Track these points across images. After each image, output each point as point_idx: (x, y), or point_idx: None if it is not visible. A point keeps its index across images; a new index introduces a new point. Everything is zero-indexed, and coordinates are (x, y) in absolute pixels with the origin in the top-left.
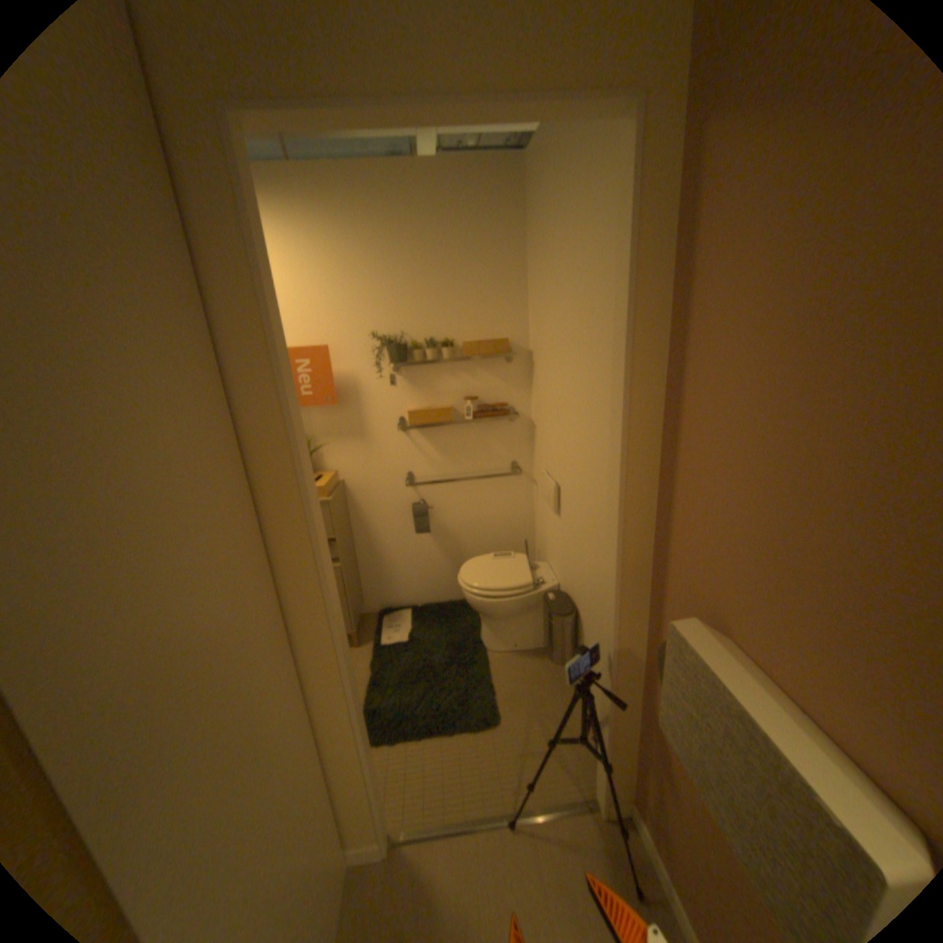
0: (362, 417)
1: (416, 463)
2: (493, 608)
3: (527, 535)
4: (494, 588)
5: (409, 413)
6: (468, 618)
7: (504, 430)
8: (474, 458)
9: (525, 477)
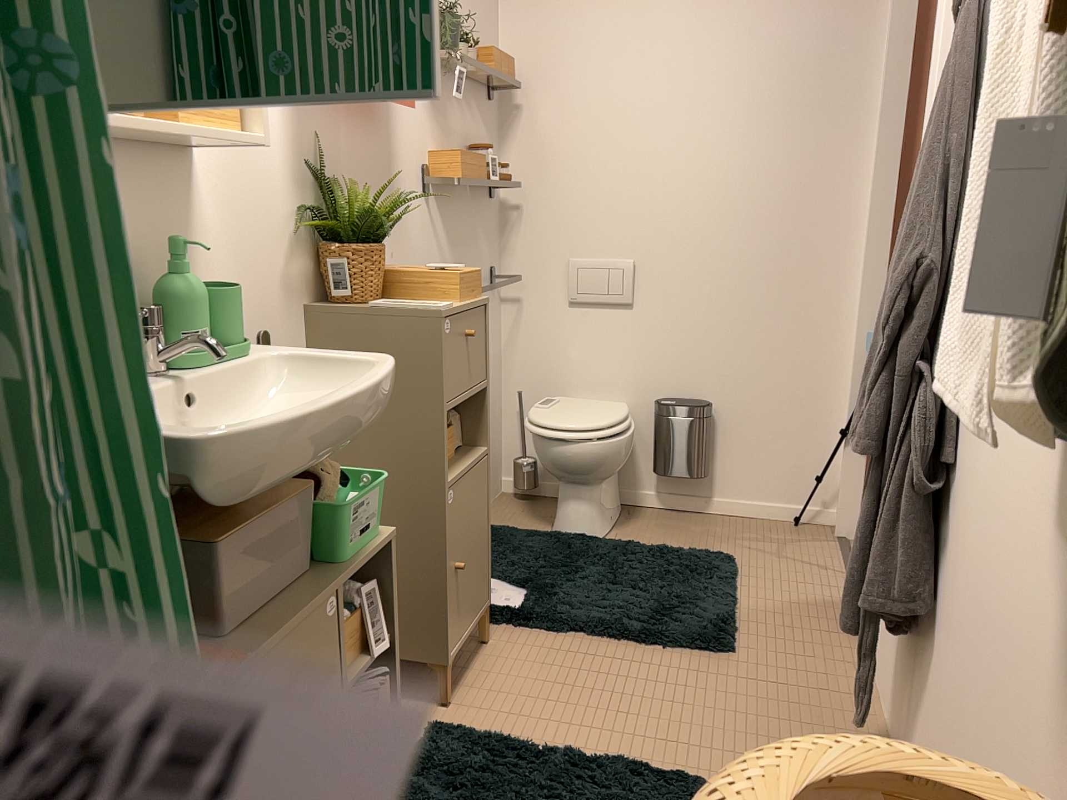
0: (395, 156)
1: (435, 263)
2: (629, 446)
3: (500, 393)
4: (621, 419)
5: (432, 162)
6: (520, 534)
7: (488, 214)
8: (472, 258)
9: (499, 295)
